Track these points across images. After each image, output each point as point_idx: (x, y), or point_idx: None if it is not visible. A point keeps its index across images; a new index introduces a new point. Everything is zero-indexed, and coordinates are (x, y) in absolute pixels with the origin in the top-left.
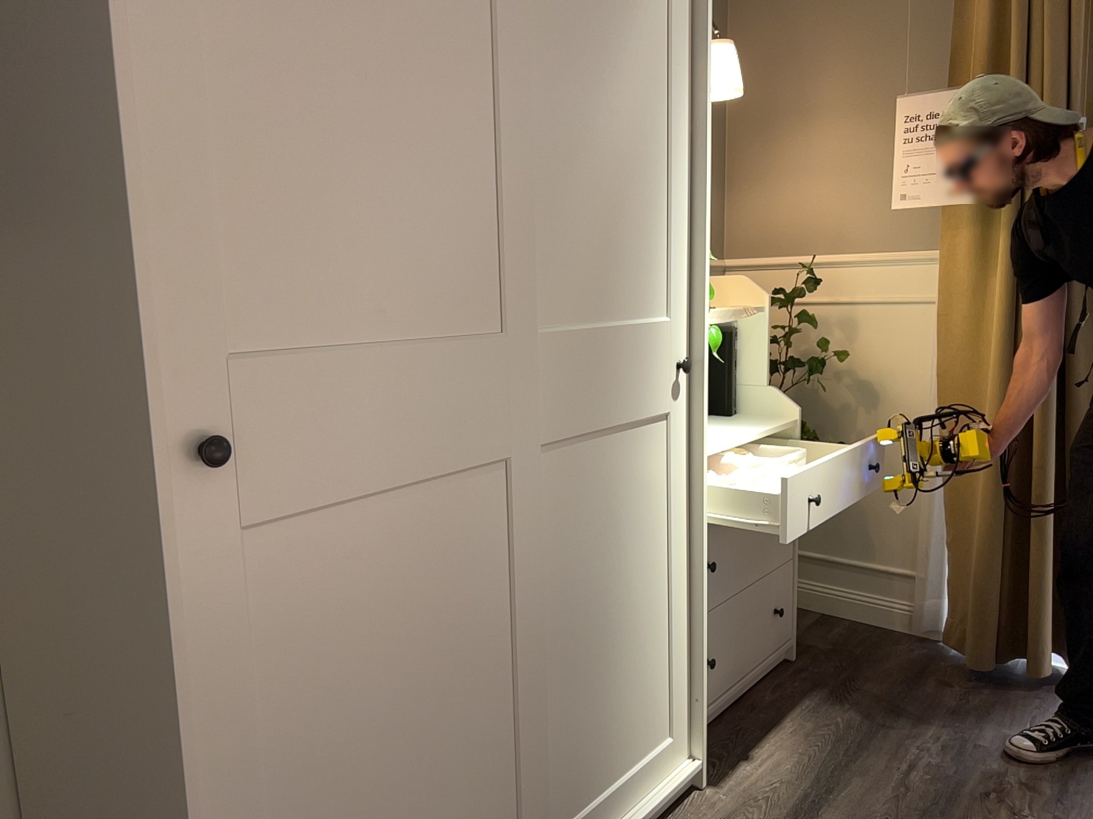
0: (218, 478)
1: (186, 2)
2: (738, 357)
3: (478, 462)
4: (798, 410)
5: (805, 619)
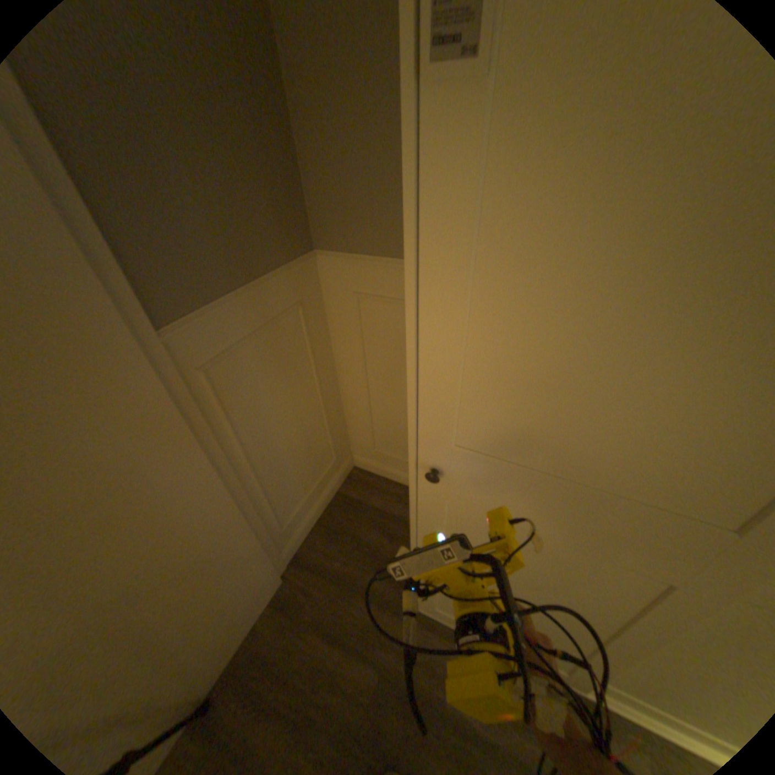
0: (439, 481)
1: (459, 264)
2: None
3: (637, 568)
4: None
5: None
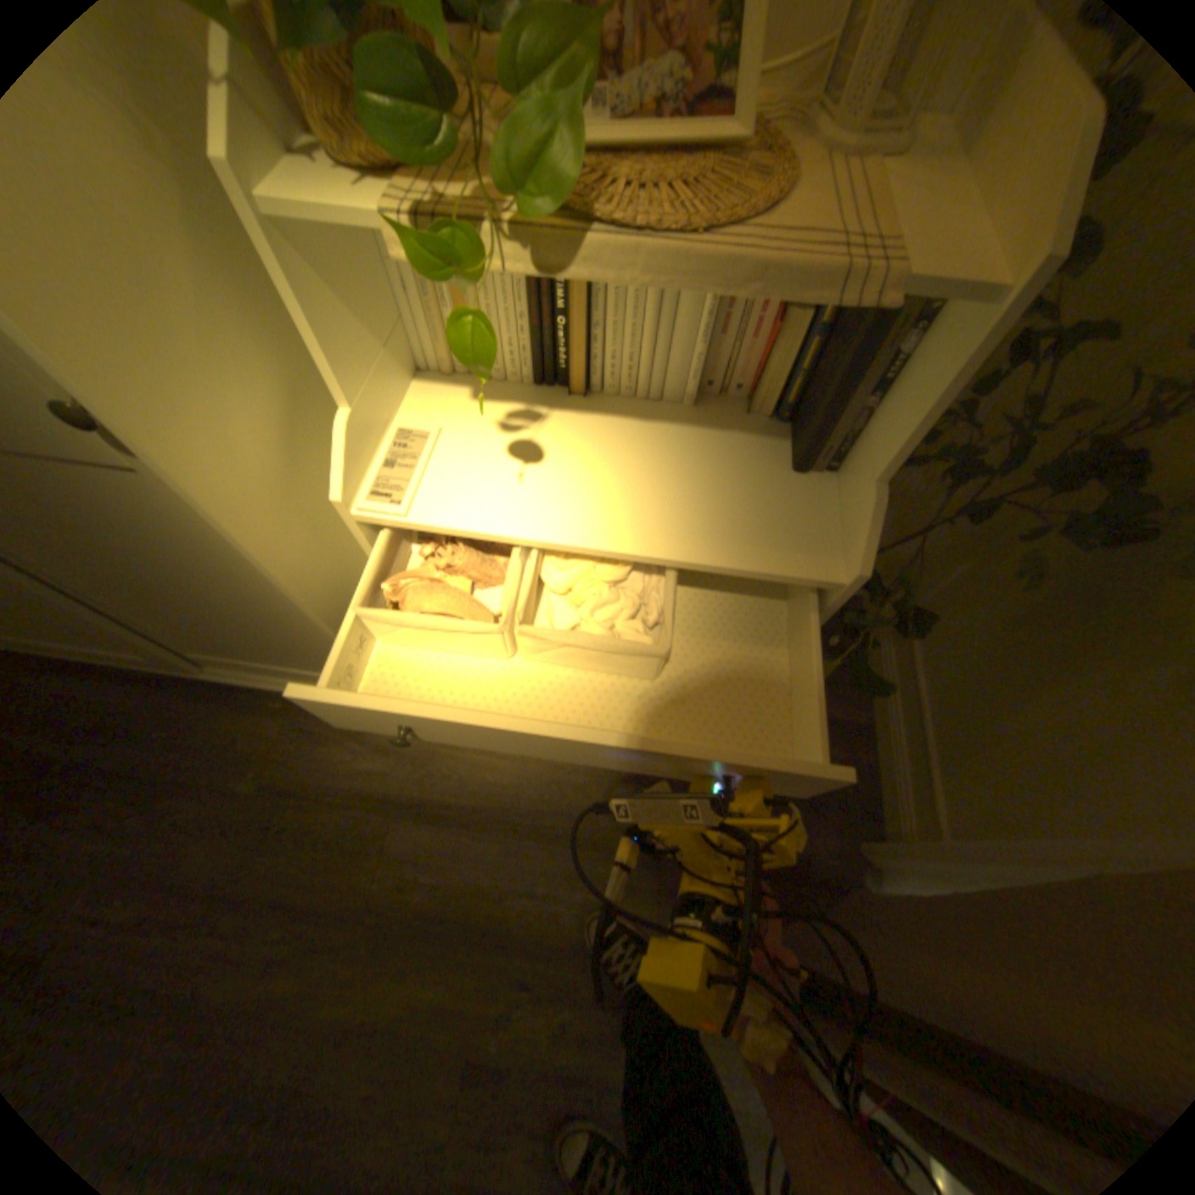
0: None
1: None
2: (895, 367)
3: None
4: (861, 566)
5: (842, 707)
